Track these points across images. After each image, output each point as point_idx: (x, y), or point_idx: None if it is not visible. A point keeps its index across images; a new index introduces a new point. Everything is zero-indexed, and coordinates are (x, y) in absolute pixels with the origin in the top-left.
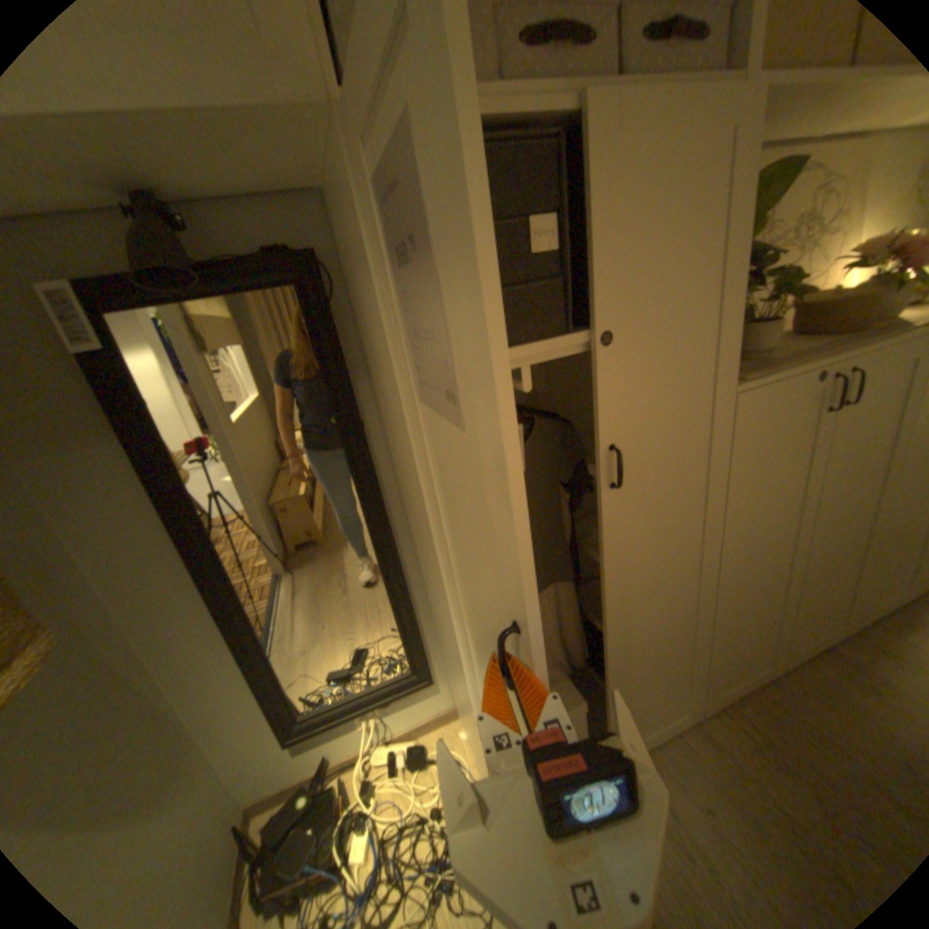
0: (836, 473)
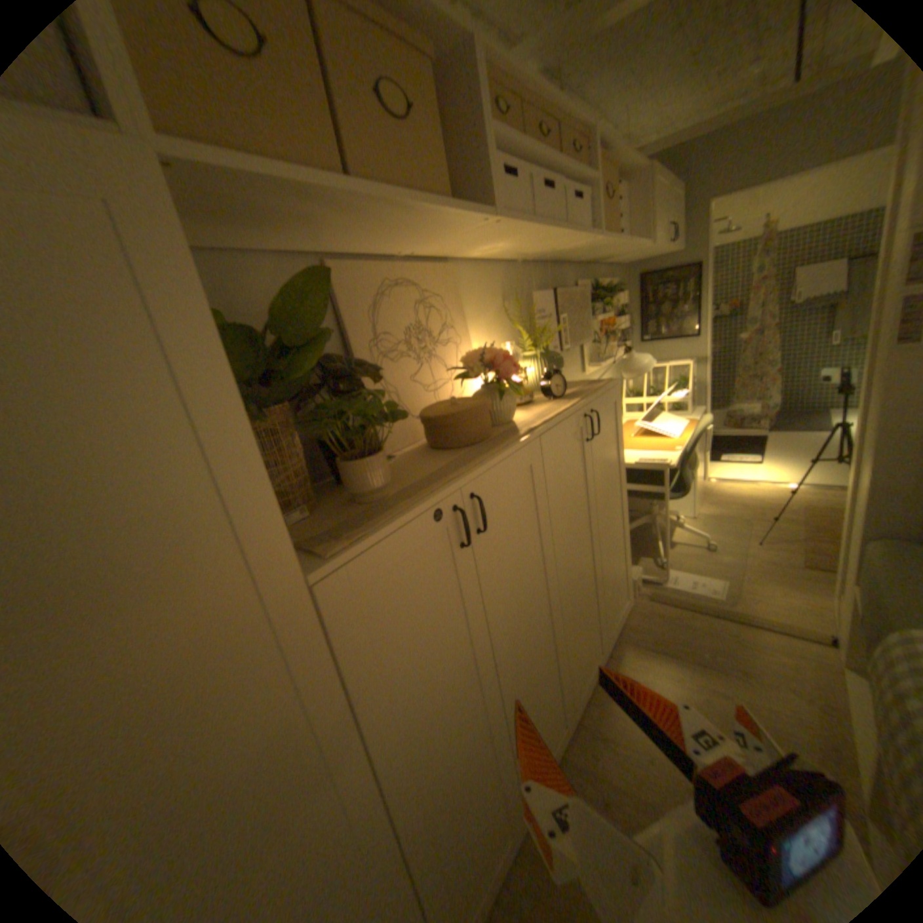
0: (496, 600)
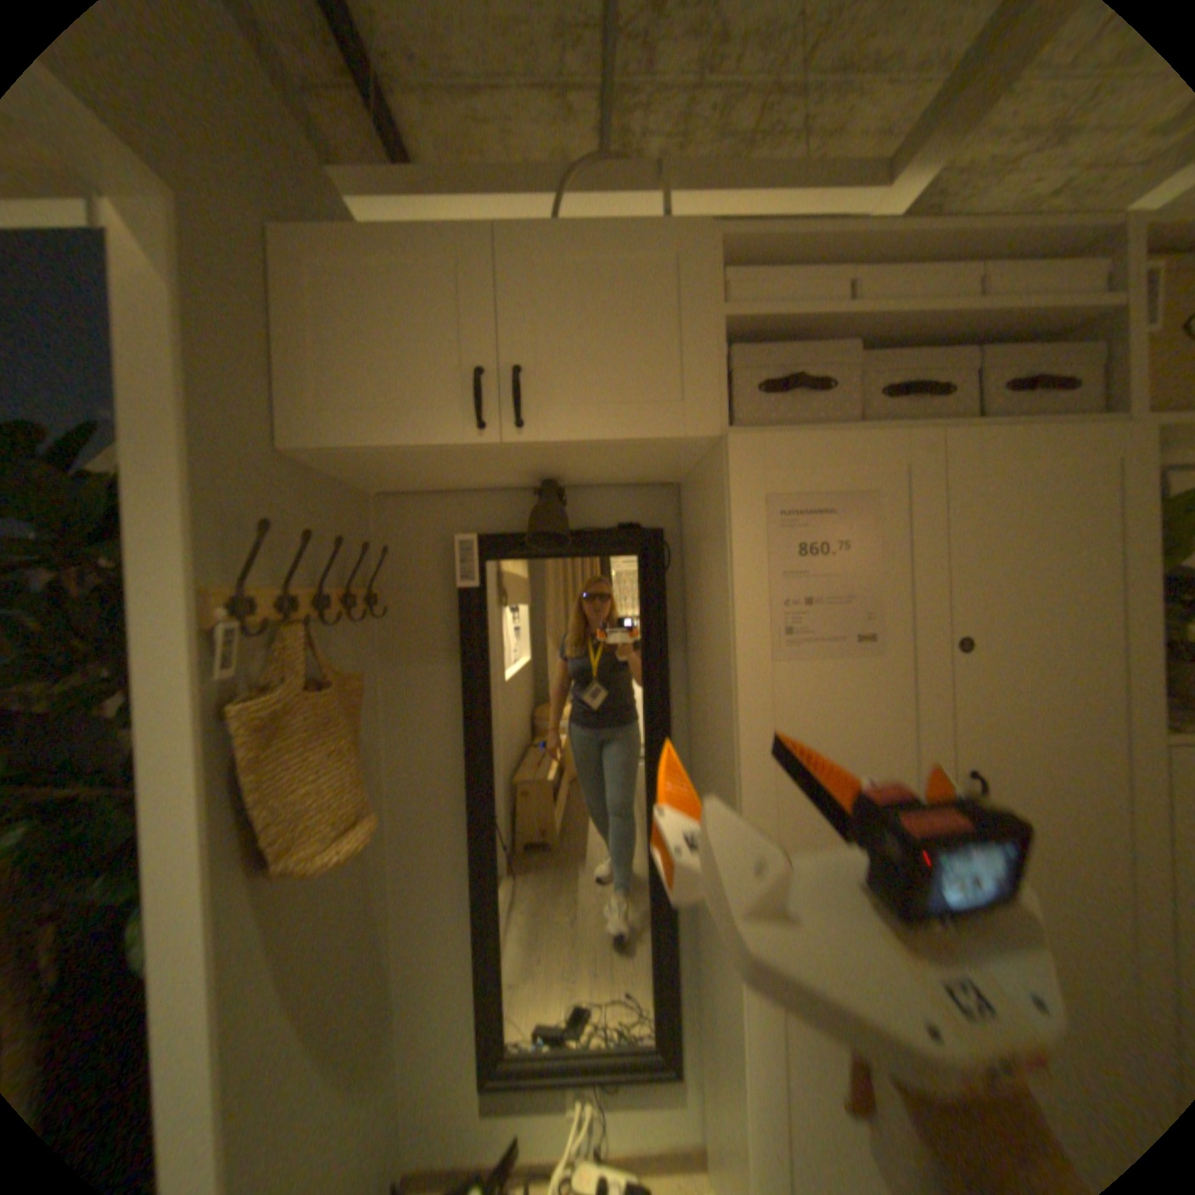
0: None
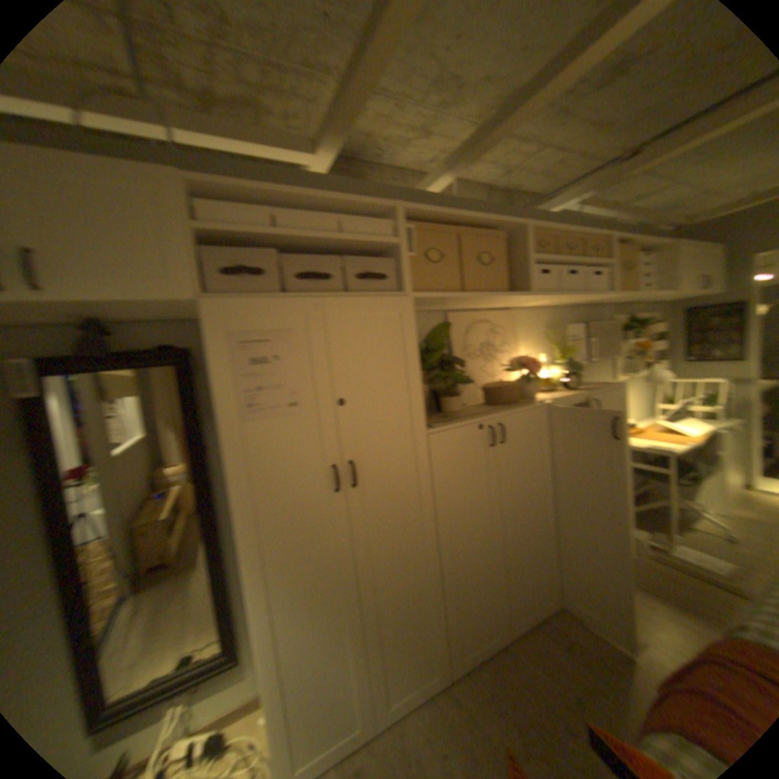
0: (508, 485)
